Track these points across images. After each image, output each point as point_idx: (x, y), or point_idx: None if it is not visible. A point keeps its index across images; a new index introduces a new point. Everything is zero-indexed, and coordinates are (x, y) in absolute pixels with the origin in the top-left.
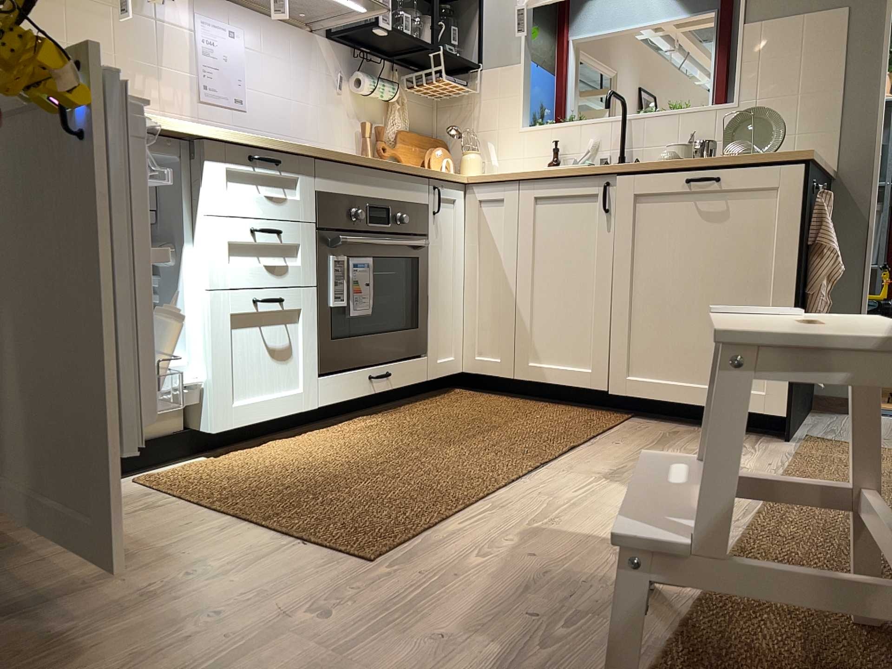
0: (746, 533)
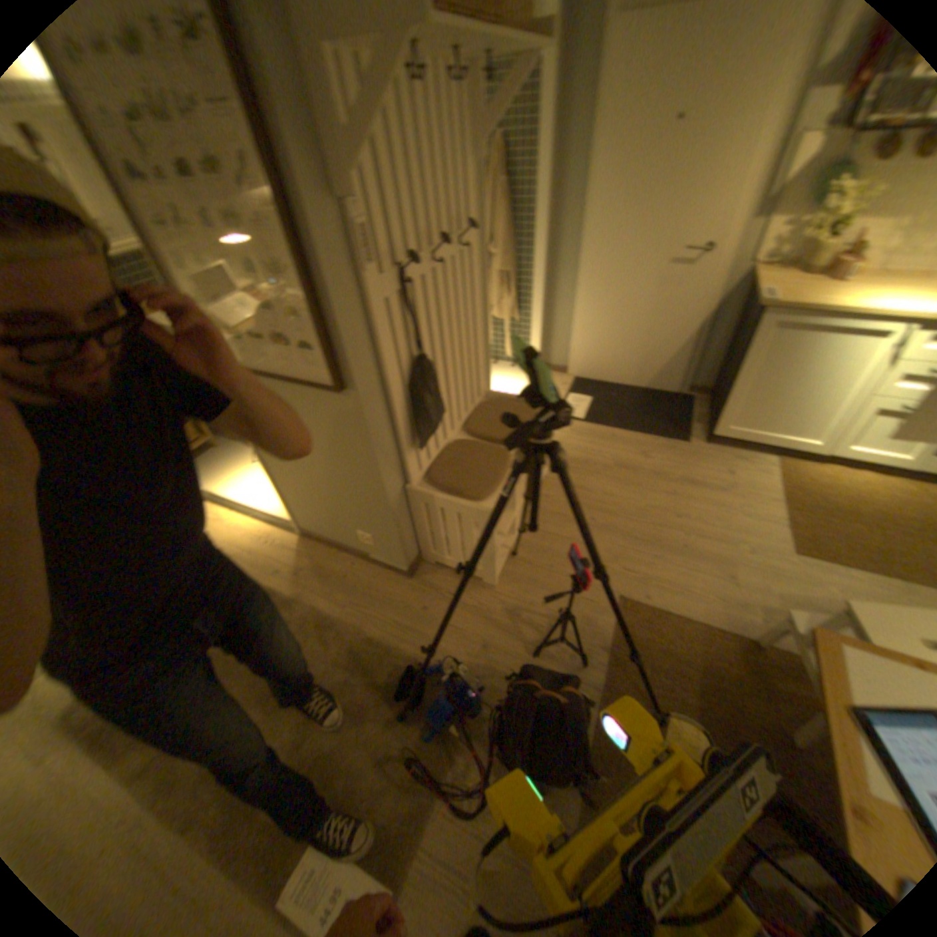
0: None
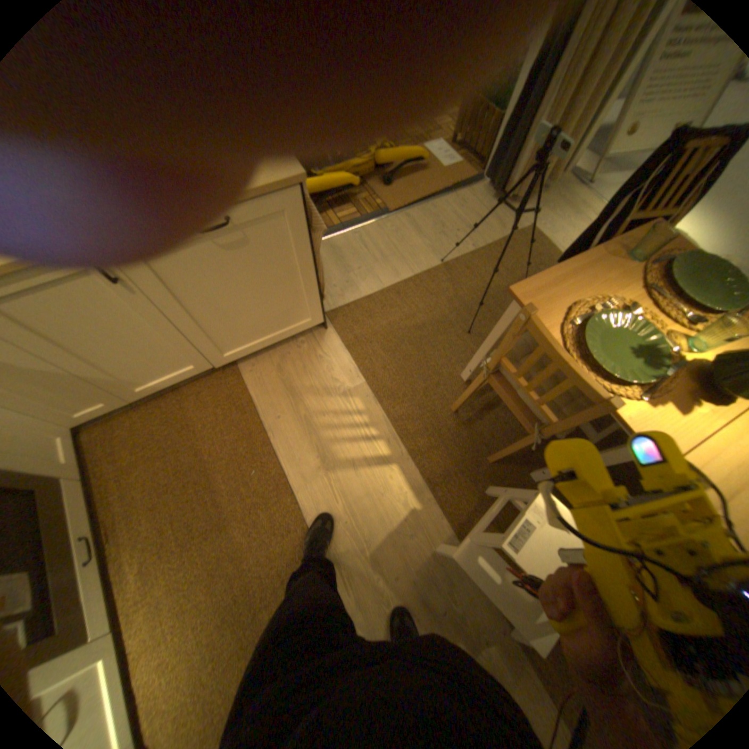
0: (416, 466)
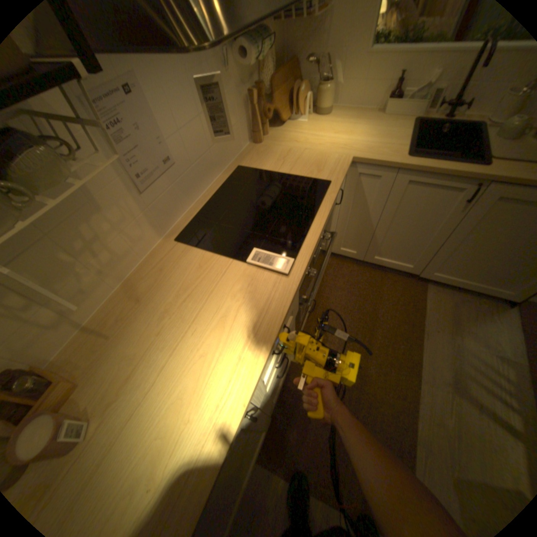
0: None
